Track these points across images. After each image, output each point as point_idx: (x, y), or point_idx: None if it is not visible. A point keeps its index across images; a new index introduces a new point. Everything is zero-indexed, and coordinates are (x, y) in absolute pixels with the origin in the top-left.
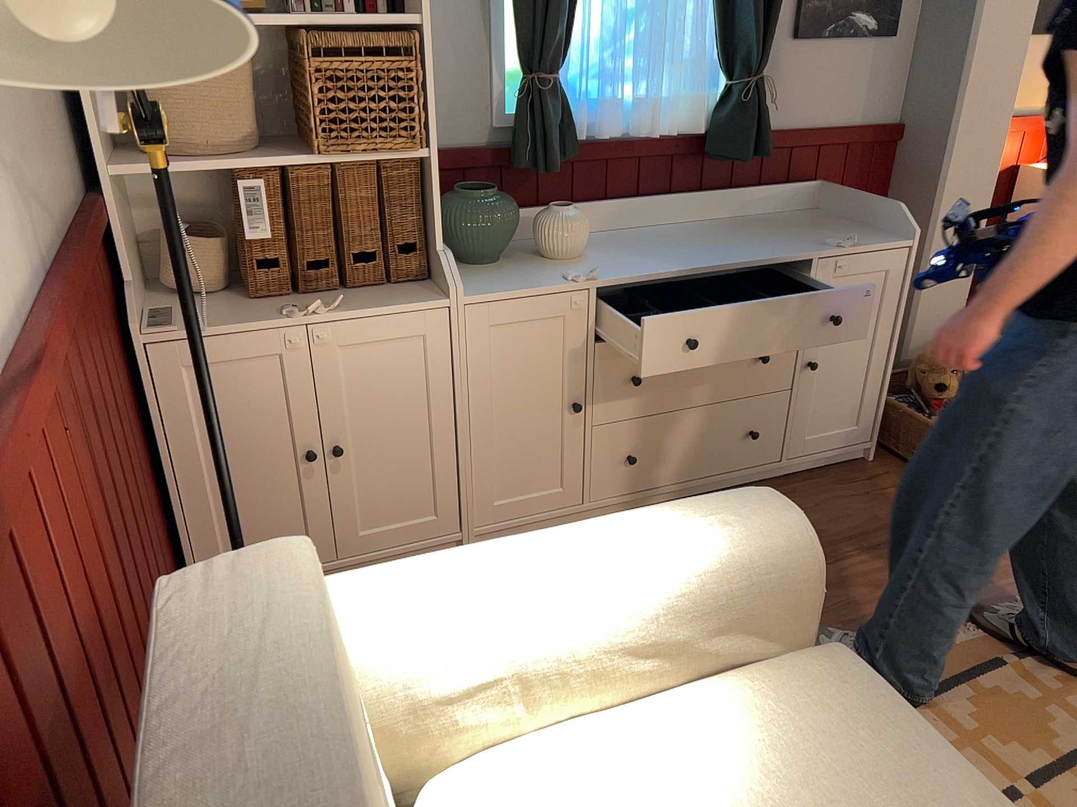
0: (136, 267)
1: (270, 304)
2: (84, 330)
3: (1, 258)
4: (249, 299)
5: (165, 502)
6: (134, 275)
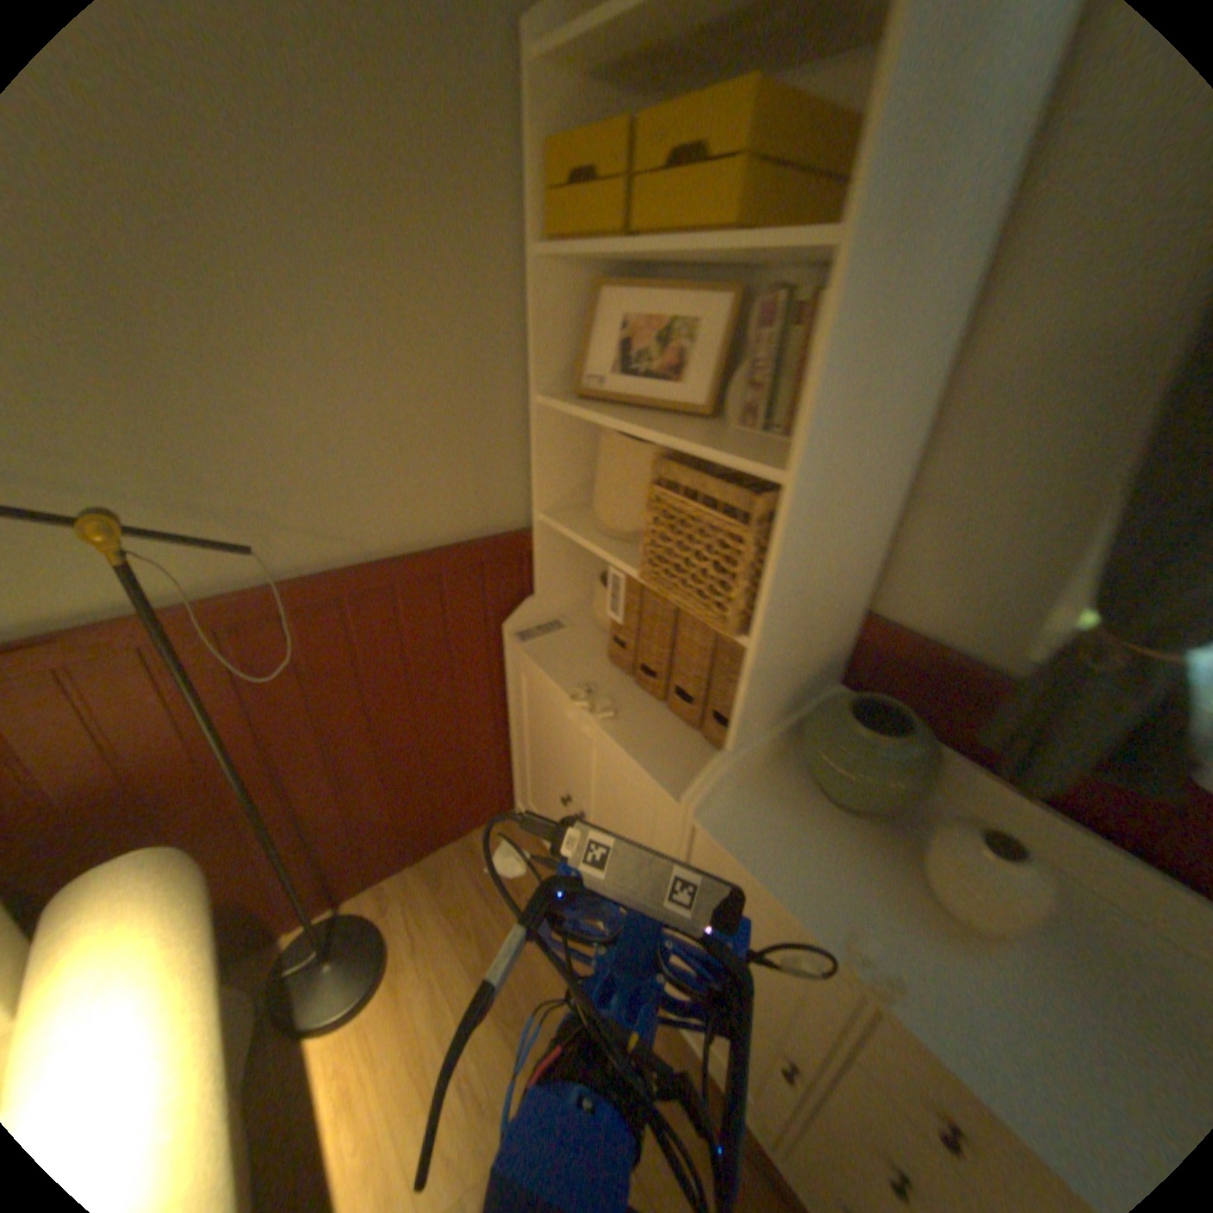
0: (574, 584)
1: (608, 673)
2: (282, 626)
3: (153, 567)
4: (610, 657)
5: (511, 740)
6: (554, 590)
